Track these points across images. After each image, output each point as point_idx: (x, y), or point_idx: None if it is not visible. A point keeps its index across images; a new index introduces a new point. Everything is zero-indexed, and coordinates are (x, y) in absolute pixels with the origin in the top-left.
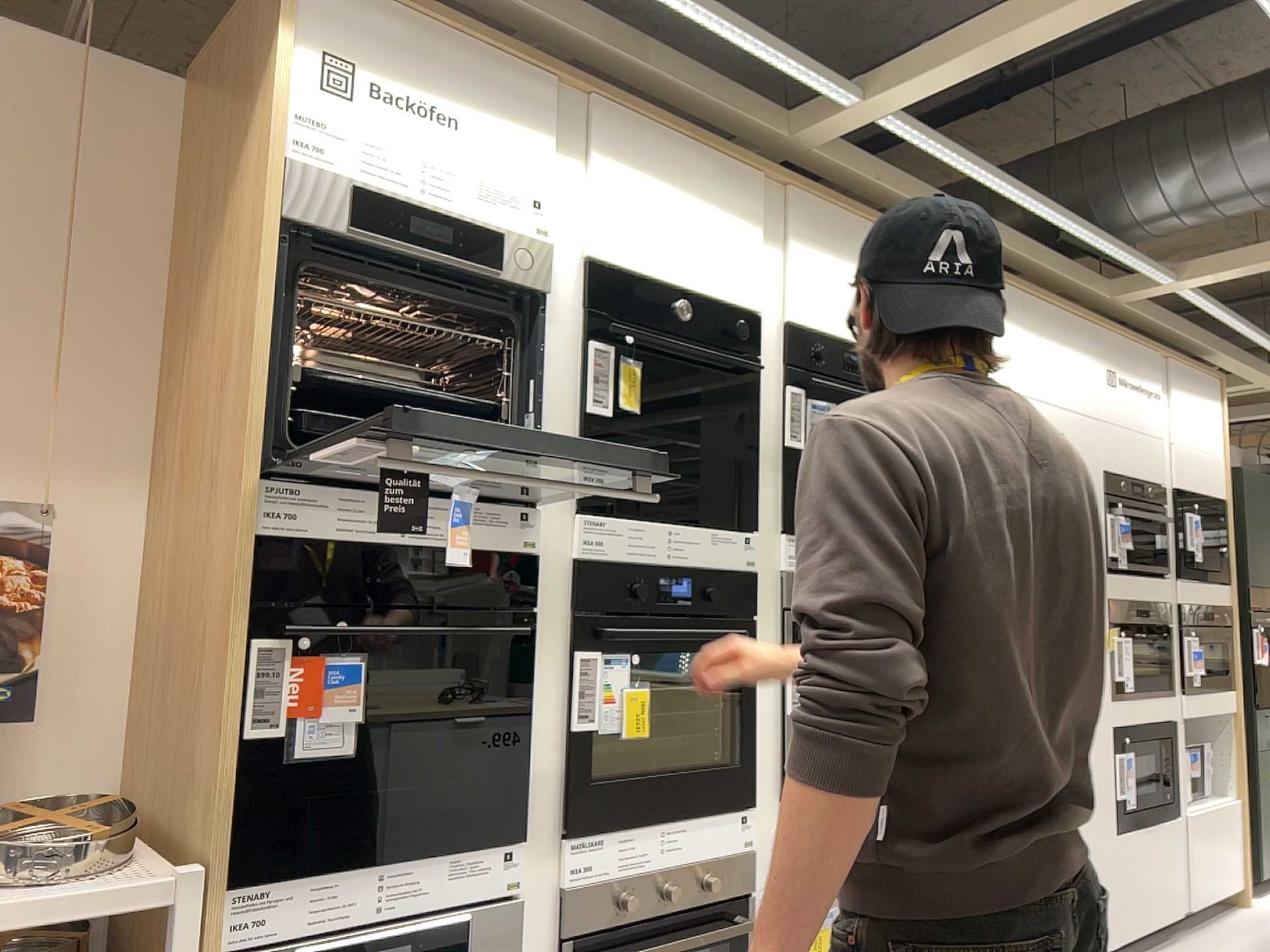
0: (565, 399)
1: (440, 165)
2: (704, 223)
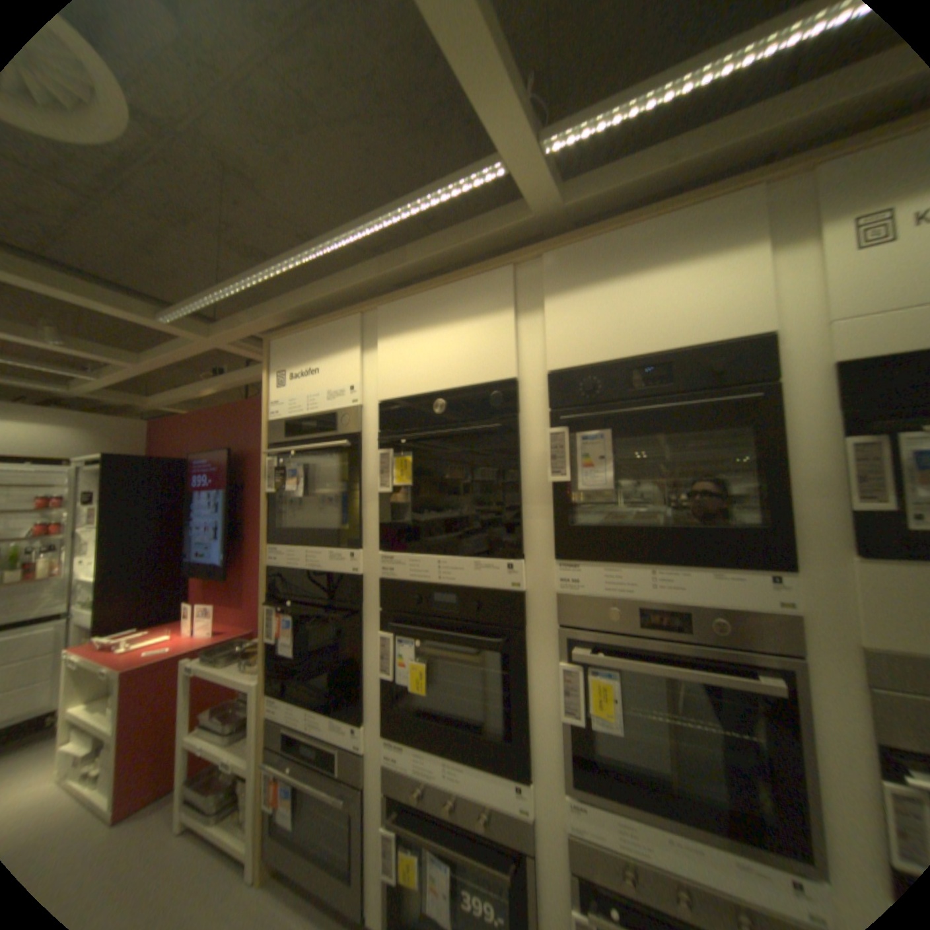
0: (372, 487)
1: (308, 391)
2: (457, 331)
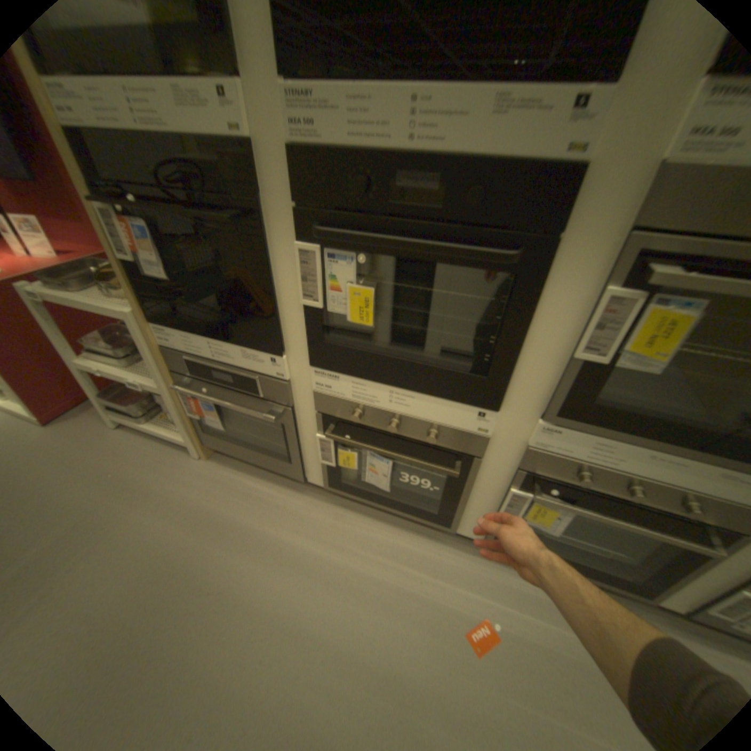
0: None
1: None
2: None
